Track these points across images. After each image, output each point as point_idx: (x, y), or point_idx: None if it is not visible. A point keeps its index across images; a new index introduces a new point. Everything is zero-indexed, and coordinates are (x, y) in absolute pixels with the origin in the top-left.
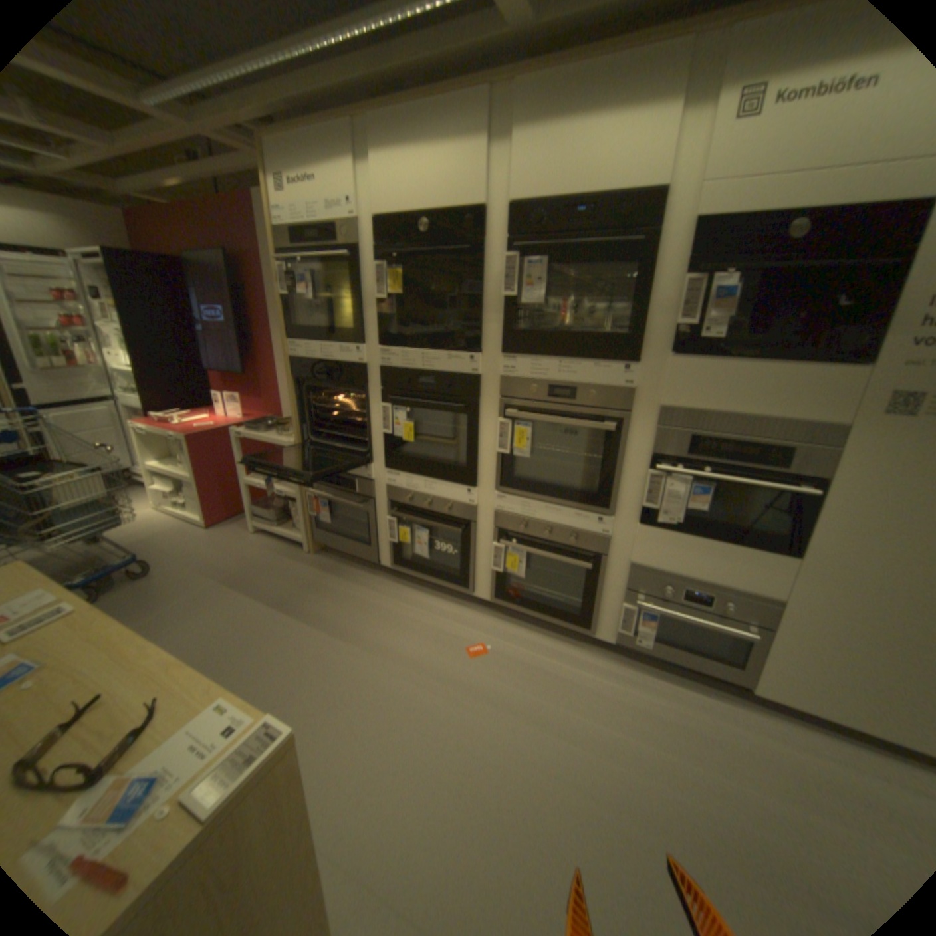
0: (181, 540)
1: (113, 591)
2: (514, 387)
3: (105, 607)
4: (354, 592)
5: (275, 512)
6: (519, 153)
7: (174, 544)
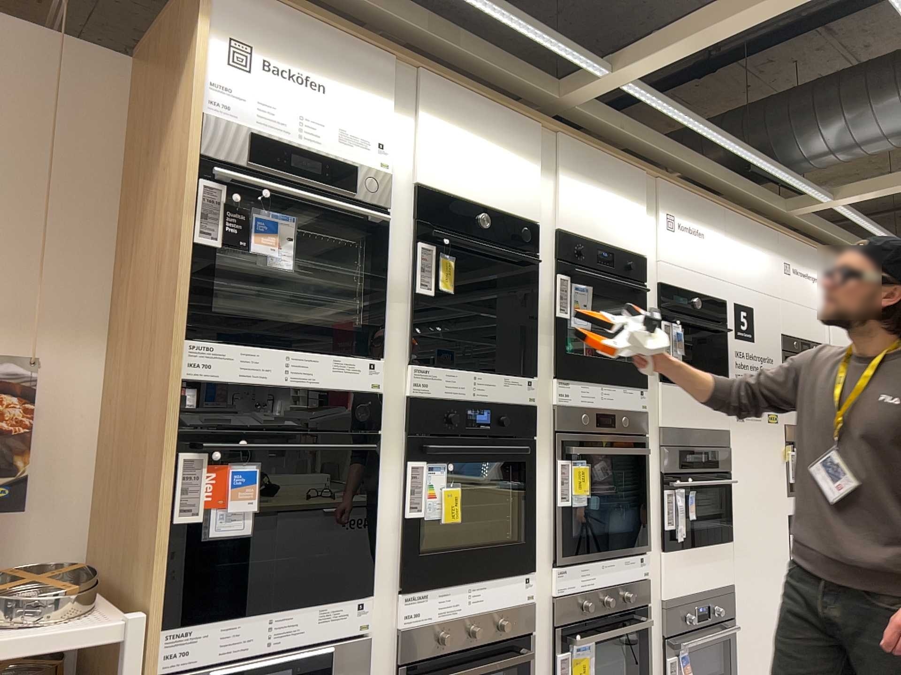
0: None
1: None
2: (564, 413)
3: None
4: None
5: None
6: (561, 197)
7: None
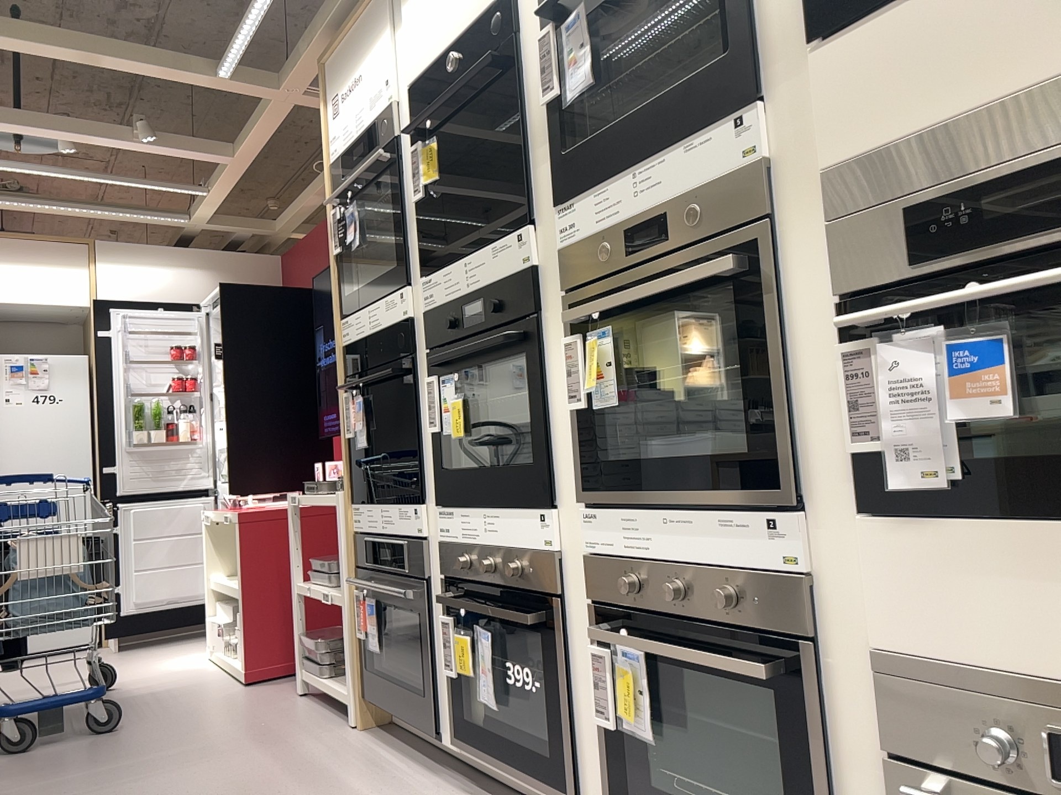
0: (204, 692)
1: (62, 740)
2: (580, 257)
3: (34, 755)
4: (374, 792)
5: (328, 641)
6: None
7: (191, 696)
